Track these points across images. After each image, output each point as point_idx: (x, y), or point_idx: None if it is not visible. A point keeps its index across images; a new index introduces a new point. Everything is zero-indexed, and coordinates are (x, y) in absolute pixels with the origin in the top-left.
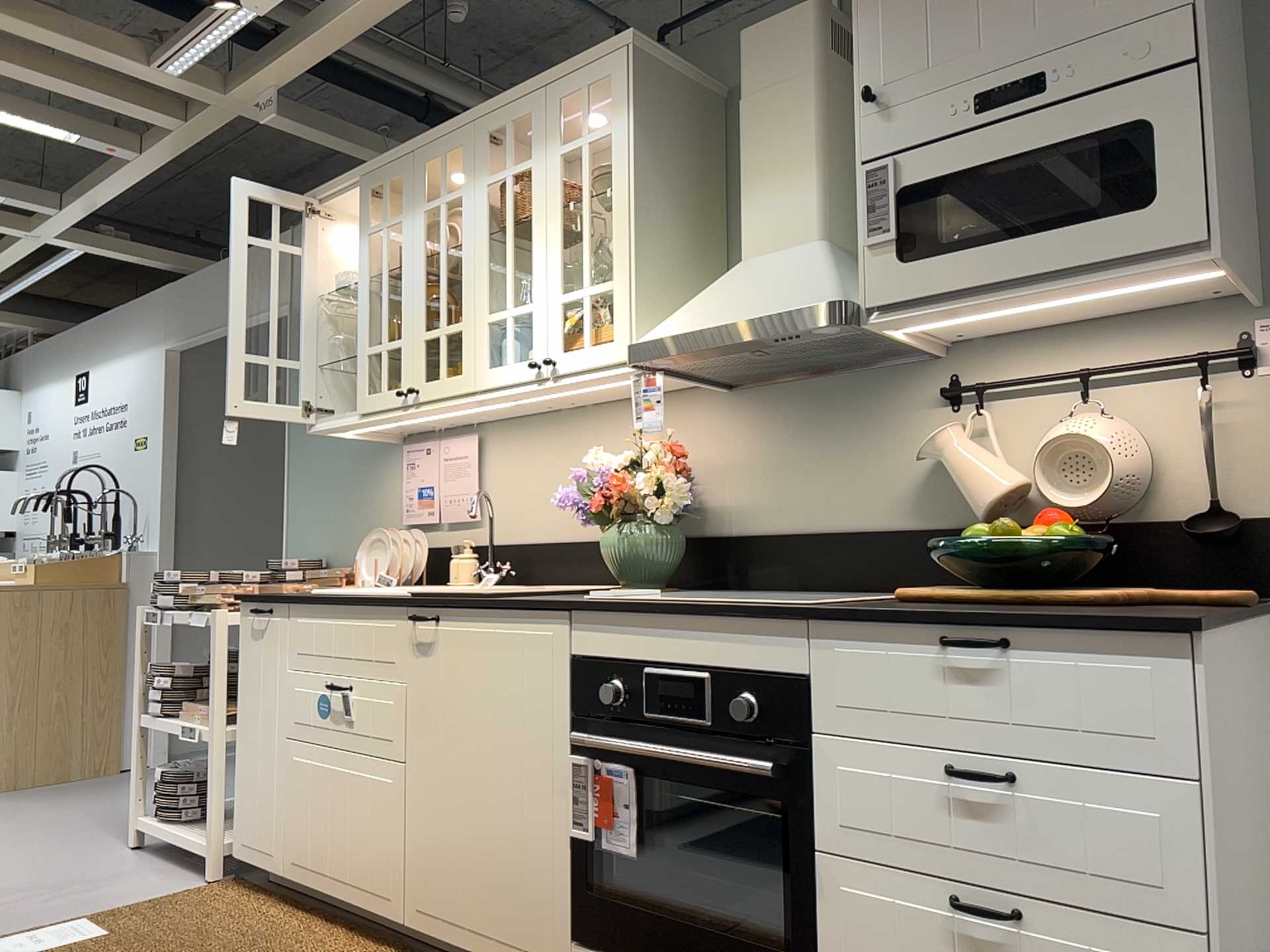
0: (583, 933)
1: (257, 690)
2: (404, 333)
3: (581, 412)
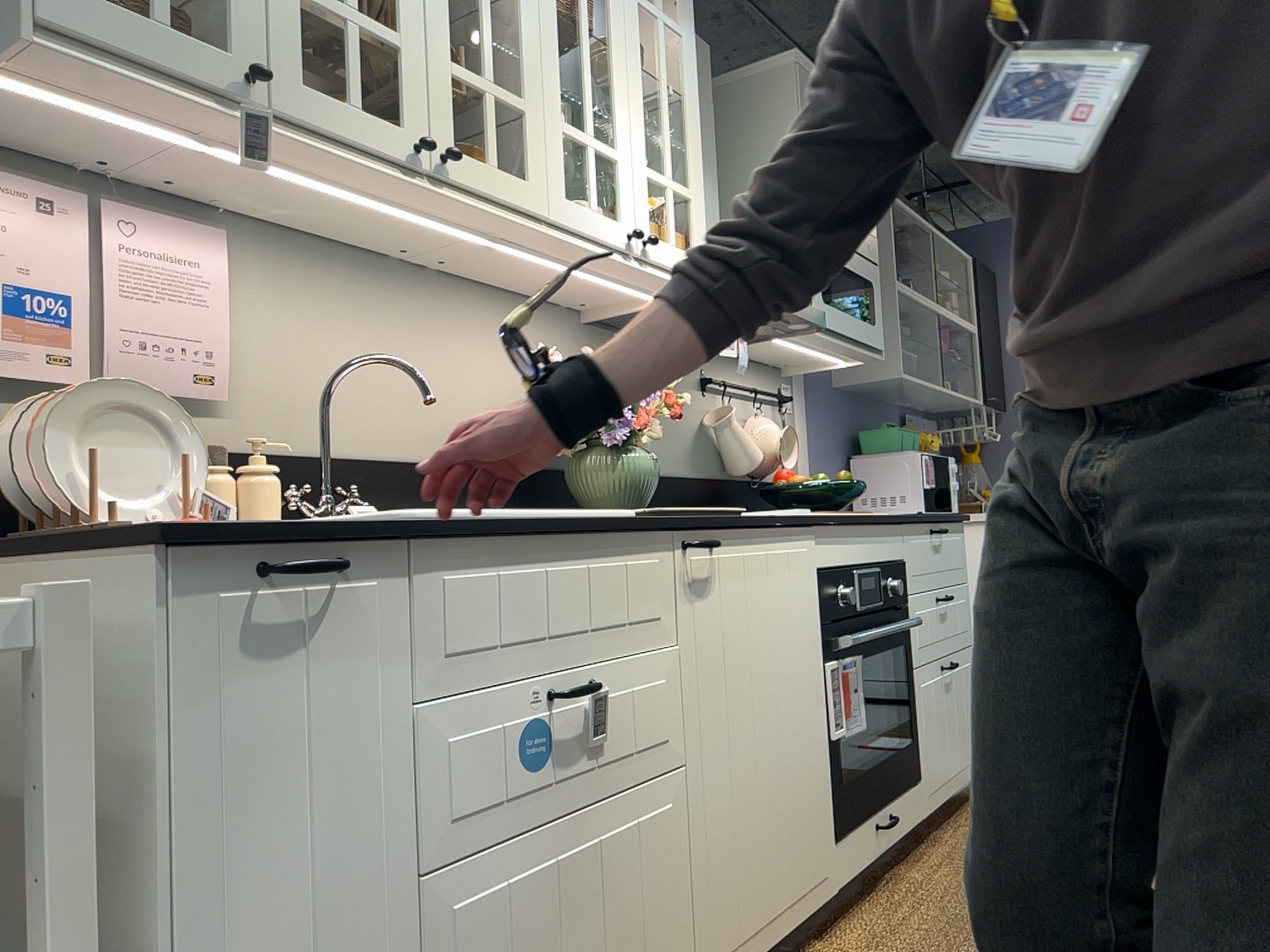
0: (842, 825)
1: (279, 806)
2: (408, 29)
3: (426, 278)
